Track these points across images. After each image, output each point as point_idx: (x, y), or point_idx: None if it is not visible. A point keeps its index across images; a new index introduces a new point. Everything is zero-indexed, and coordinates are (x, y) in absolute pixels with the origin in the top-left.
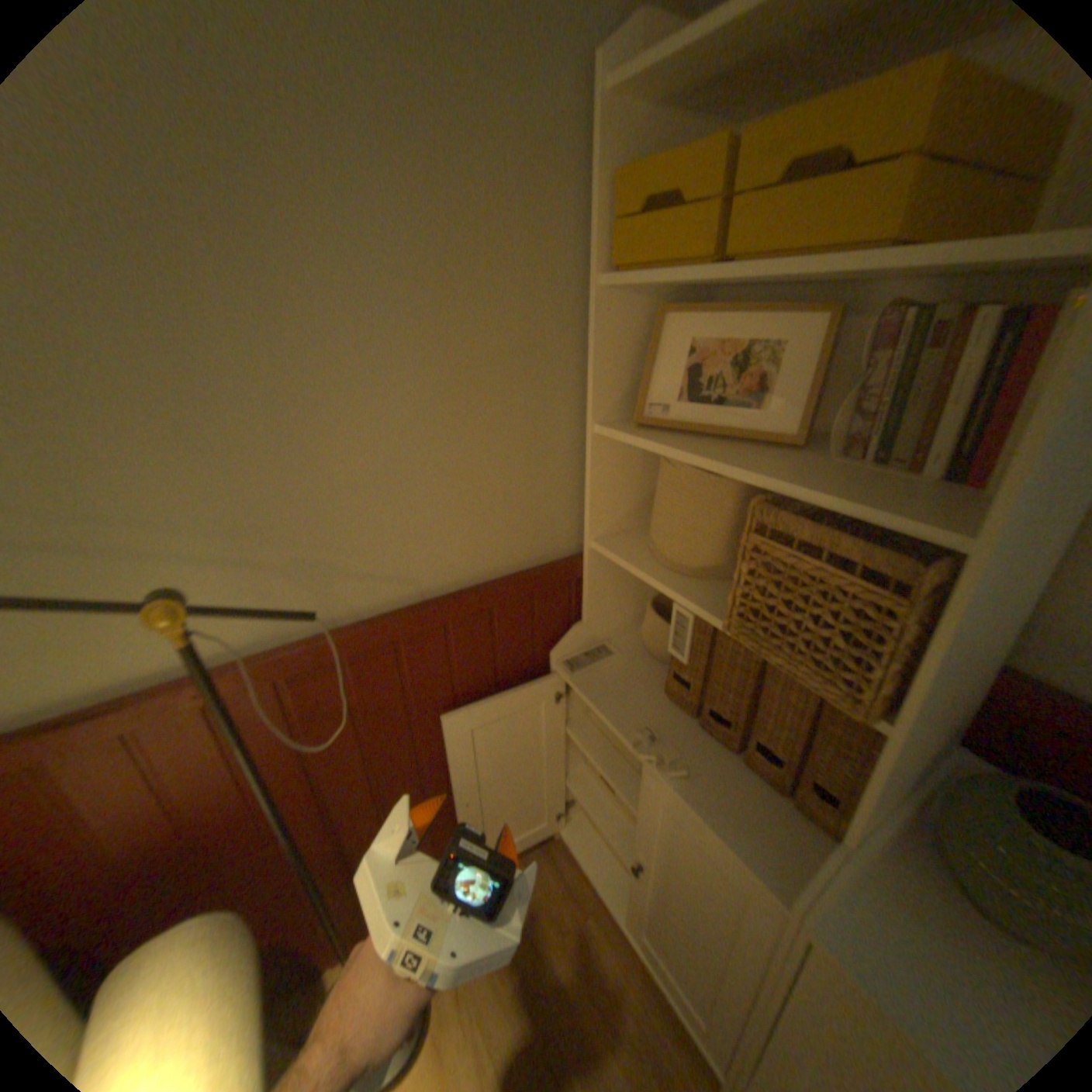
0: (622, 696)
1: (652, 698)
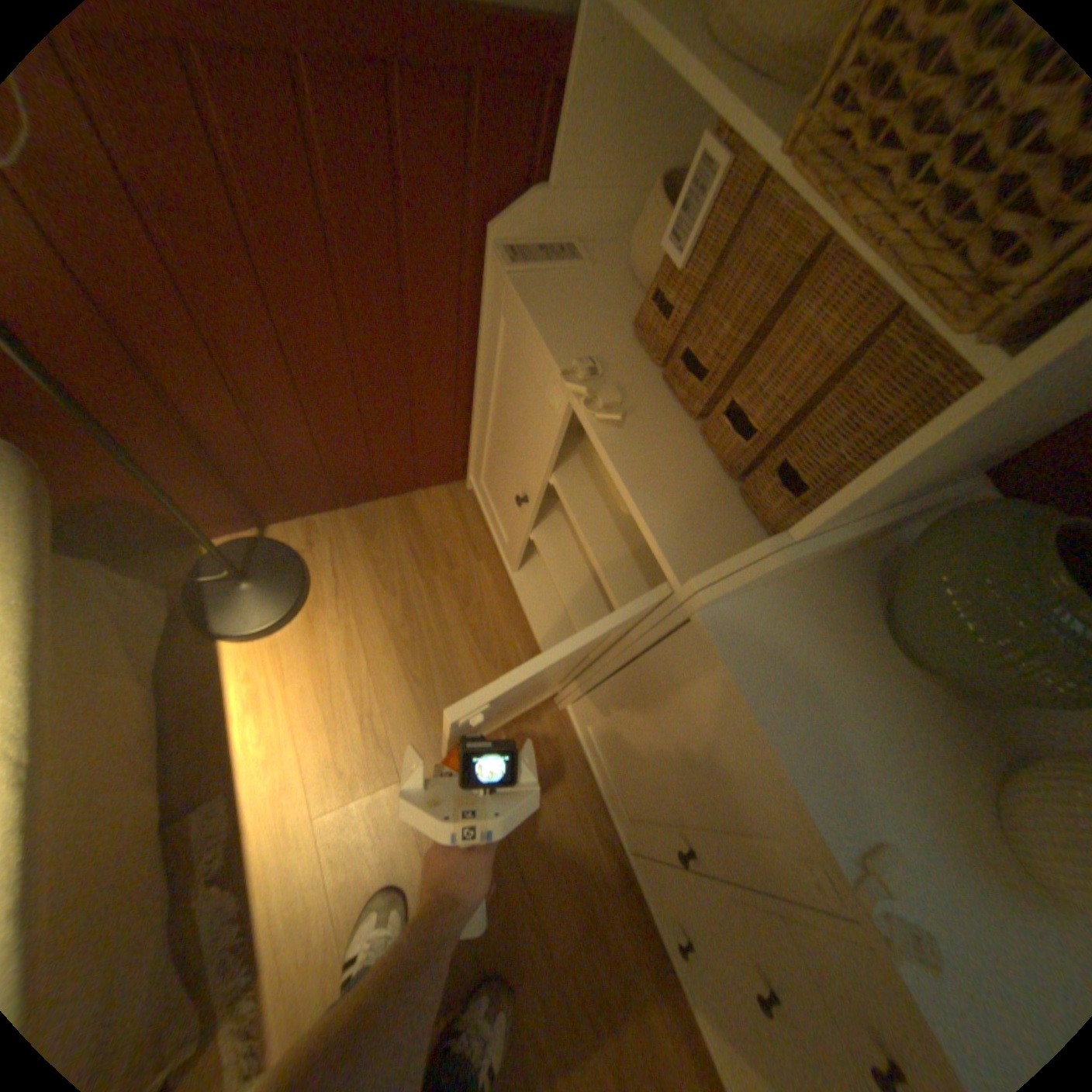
0: (573, 314)
1: (613, 328)
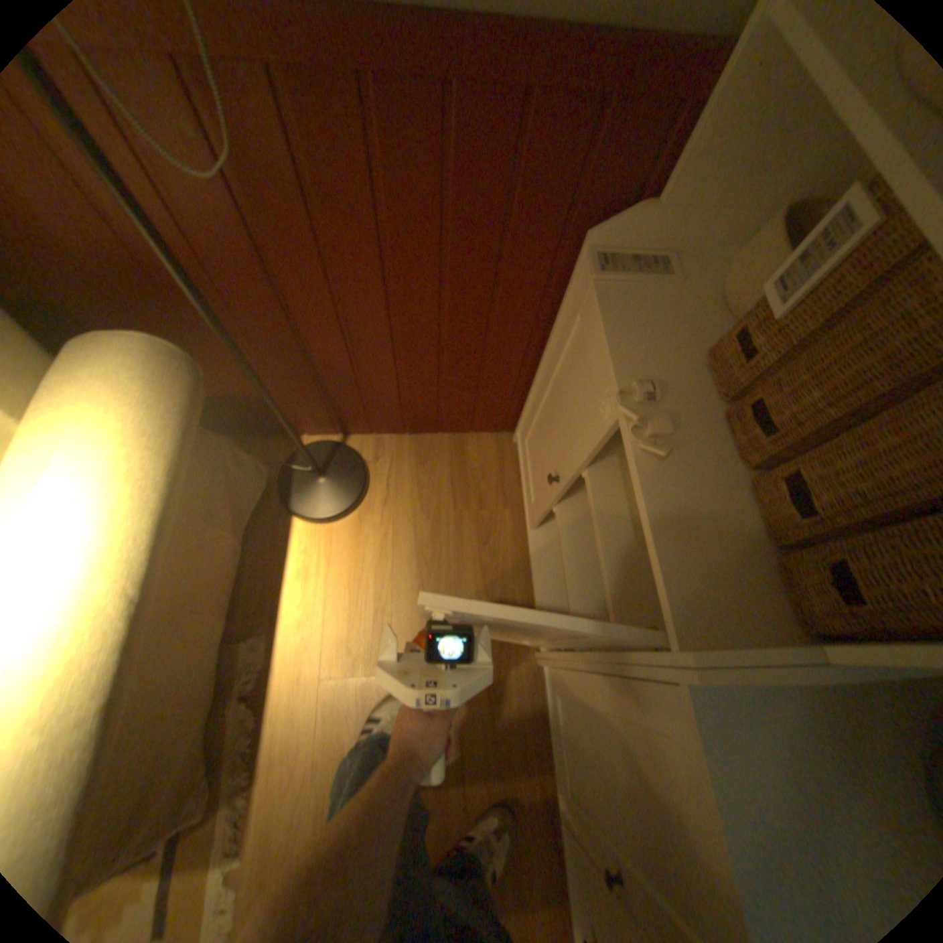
0: (647, 331)
1: (686, 352)
